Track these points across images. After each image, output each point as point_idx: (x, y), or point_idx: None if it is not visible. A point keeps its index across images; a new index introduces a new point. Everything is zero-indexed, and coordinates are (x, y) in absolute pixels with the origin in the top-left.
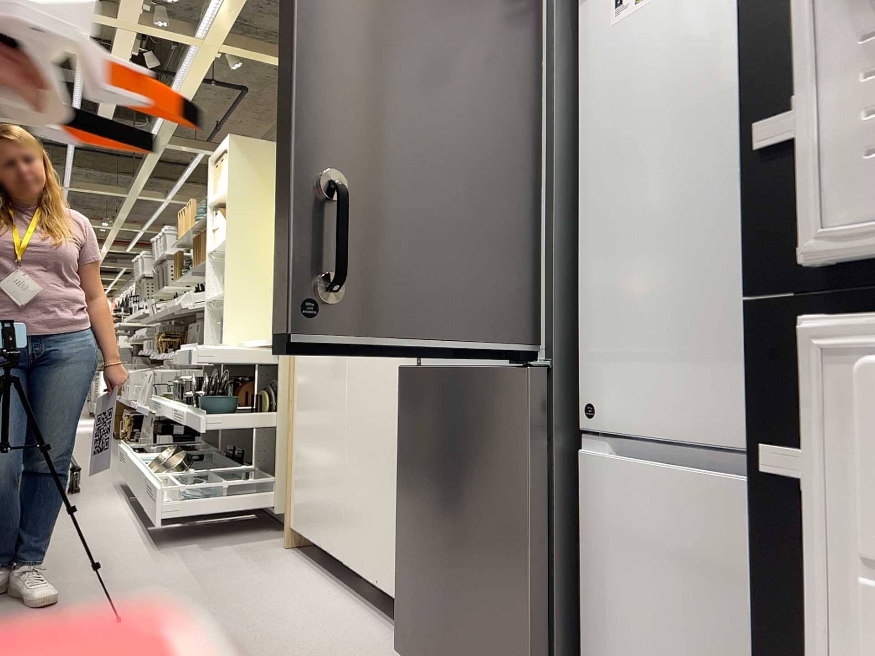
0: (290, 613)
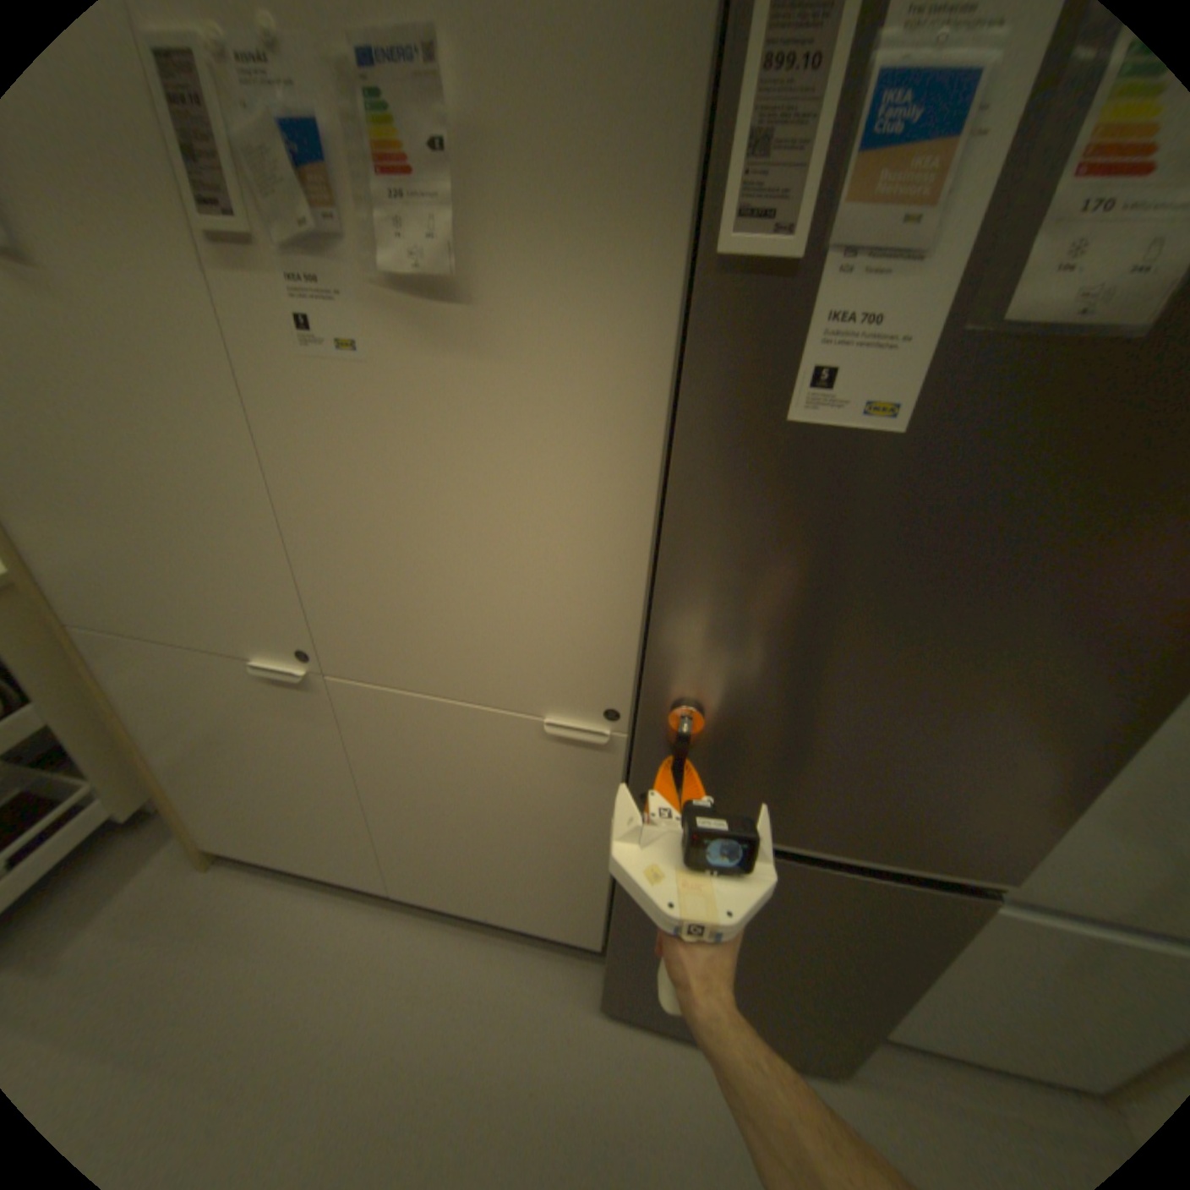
0: (382, 1019)
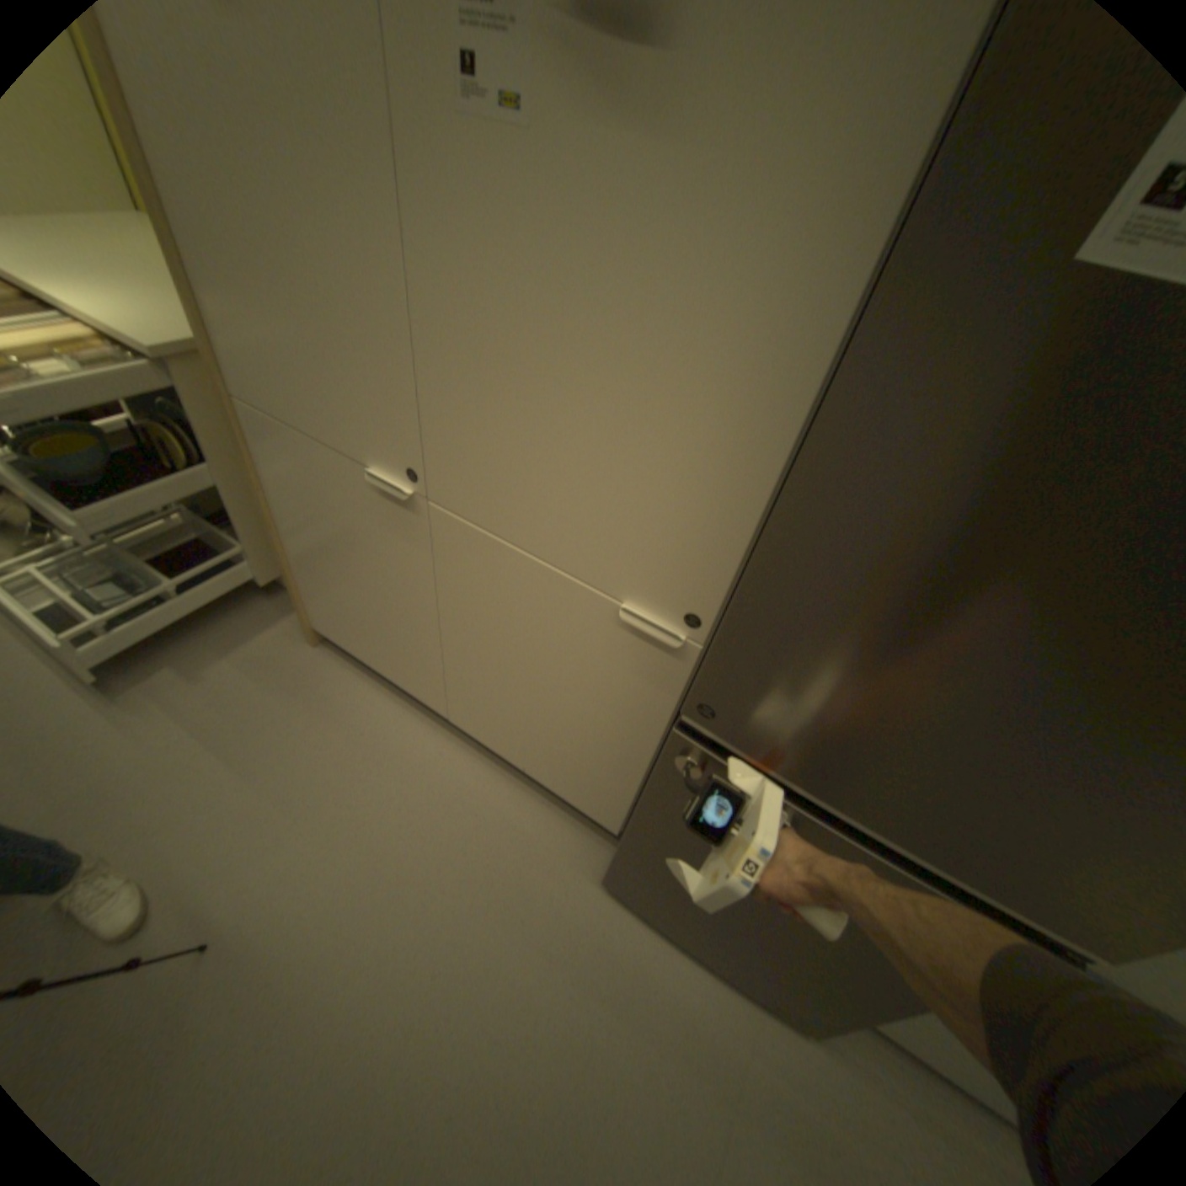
0: (421, 813)
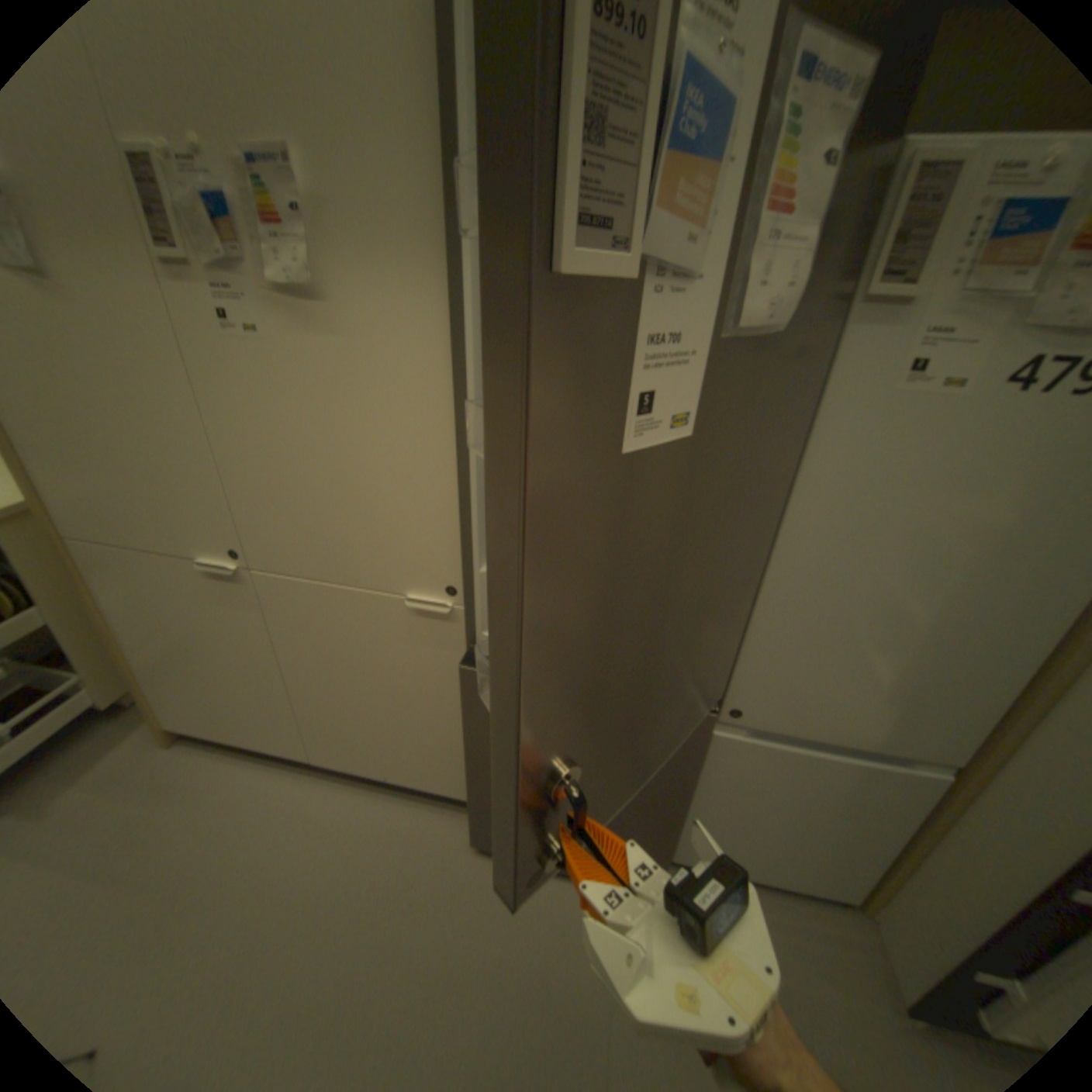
0: (299, 852)
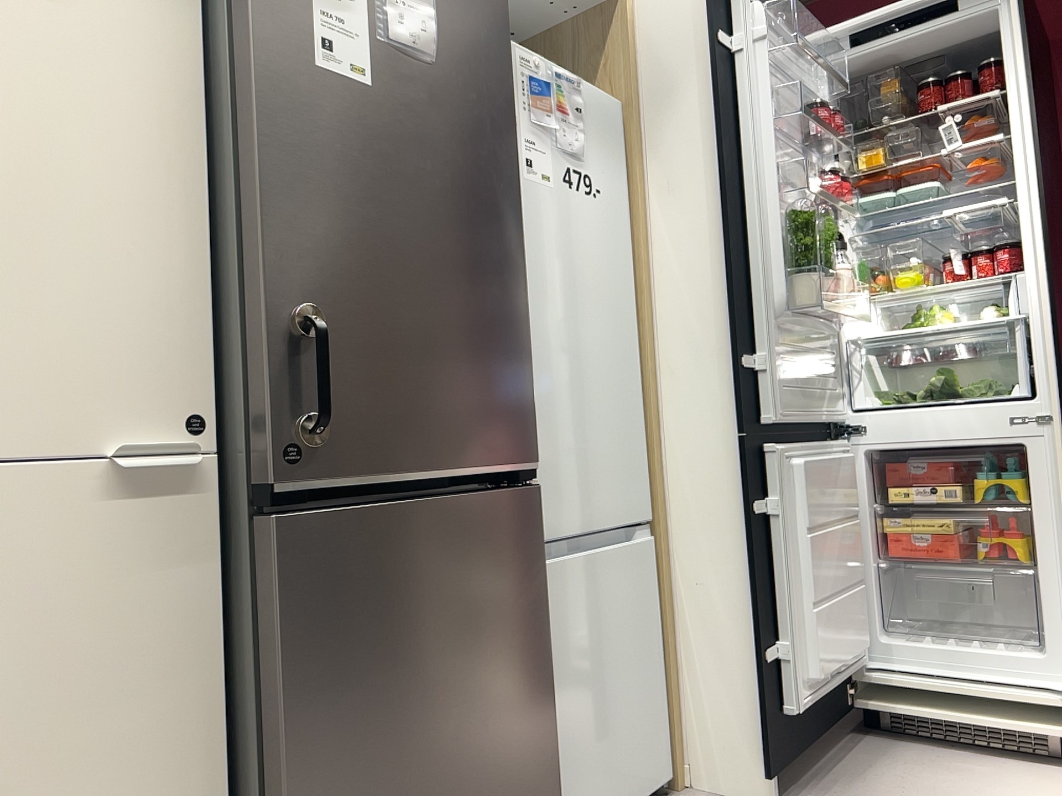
0: None
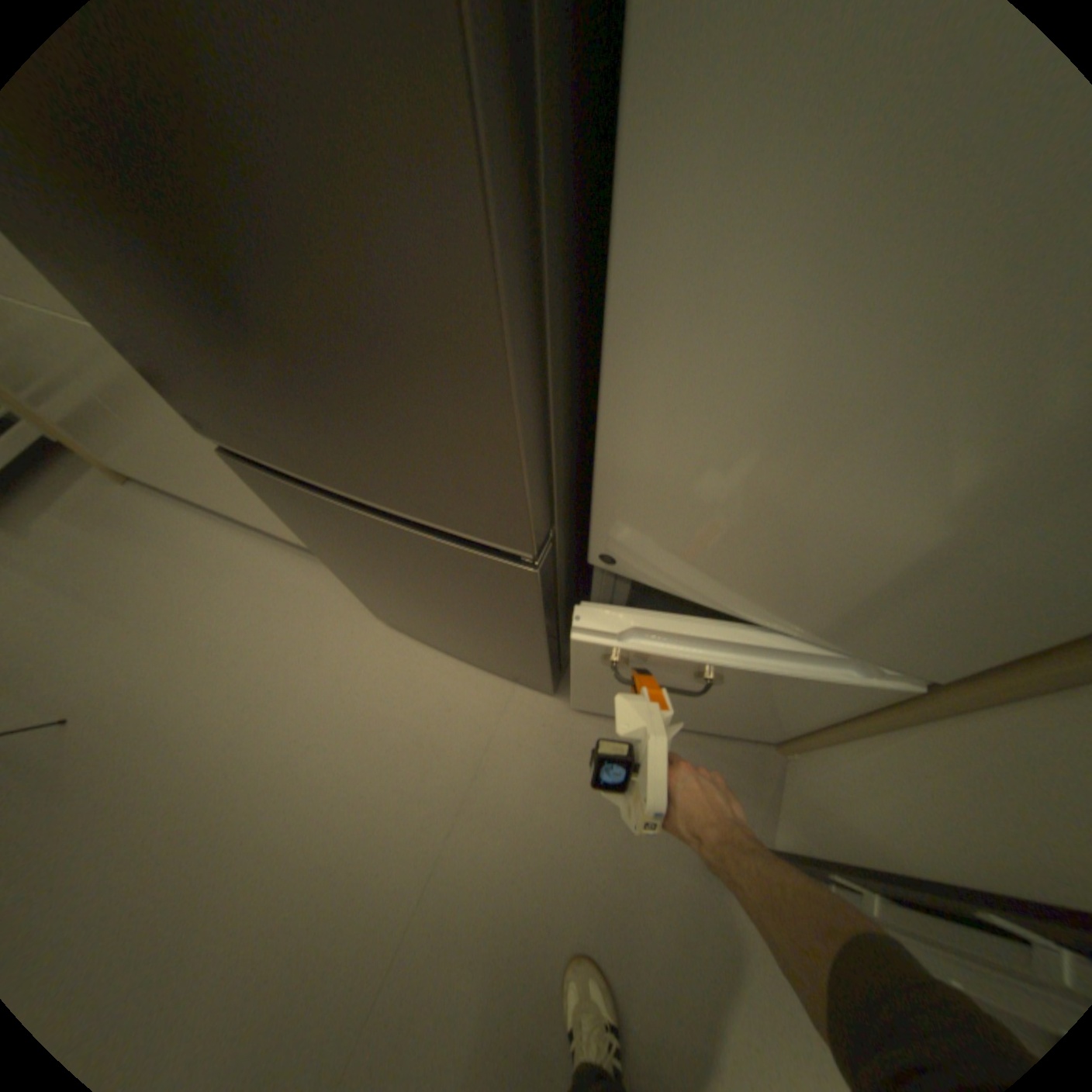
0: (227, 597)
